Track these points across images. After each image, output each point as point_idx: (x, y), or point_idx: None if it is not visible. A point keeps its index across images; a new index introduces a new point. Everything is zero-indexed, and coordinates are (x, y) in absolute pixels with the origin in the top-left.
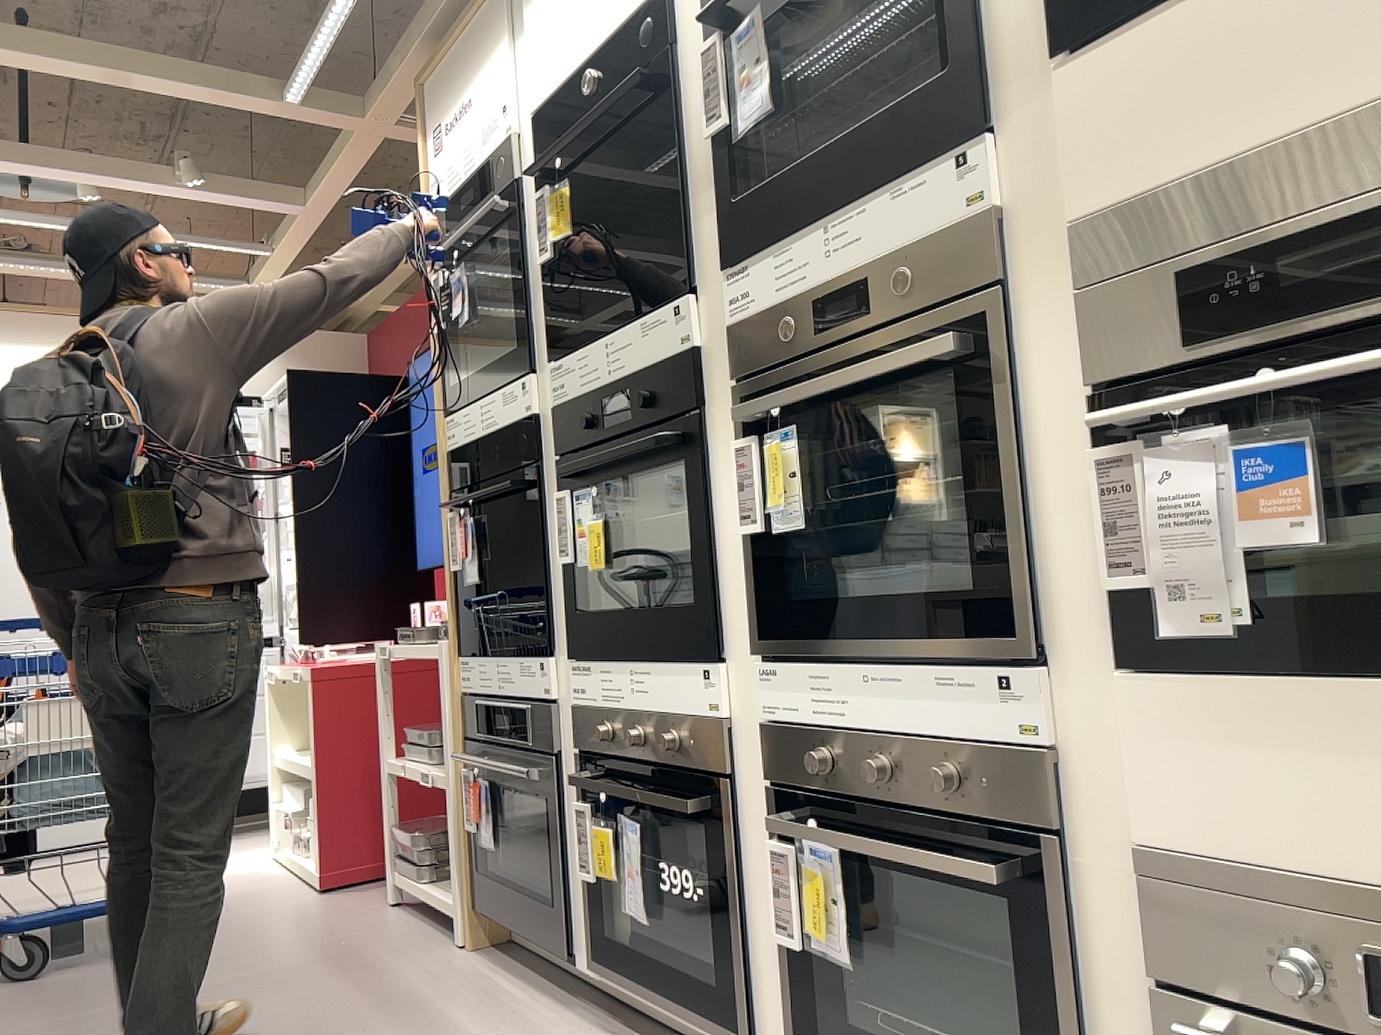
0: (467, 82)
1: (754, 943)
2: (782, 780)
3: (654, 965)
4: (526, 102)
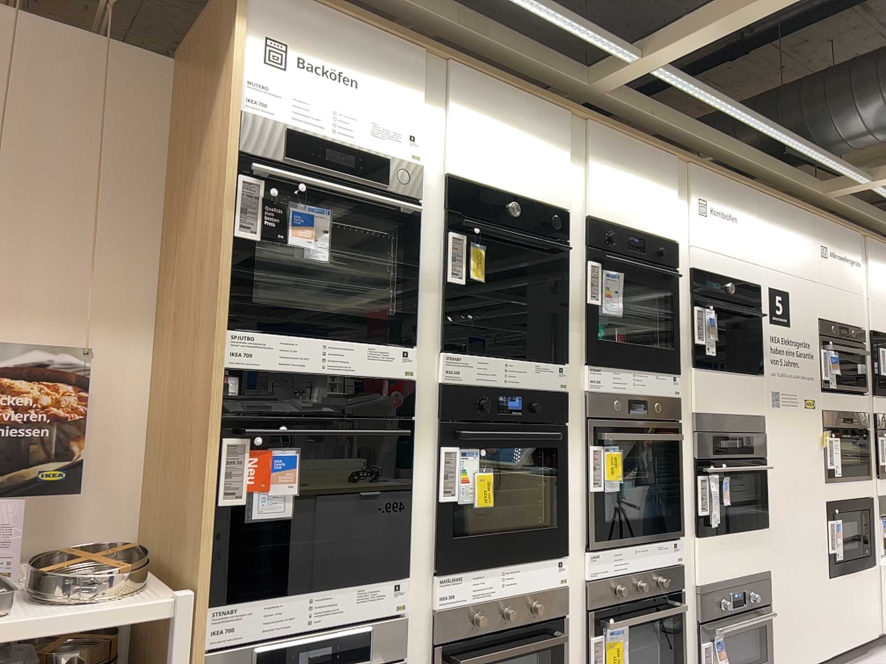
0: (357, 64)
1: None
2: (597, 604)
3: None
4: (435, 154)
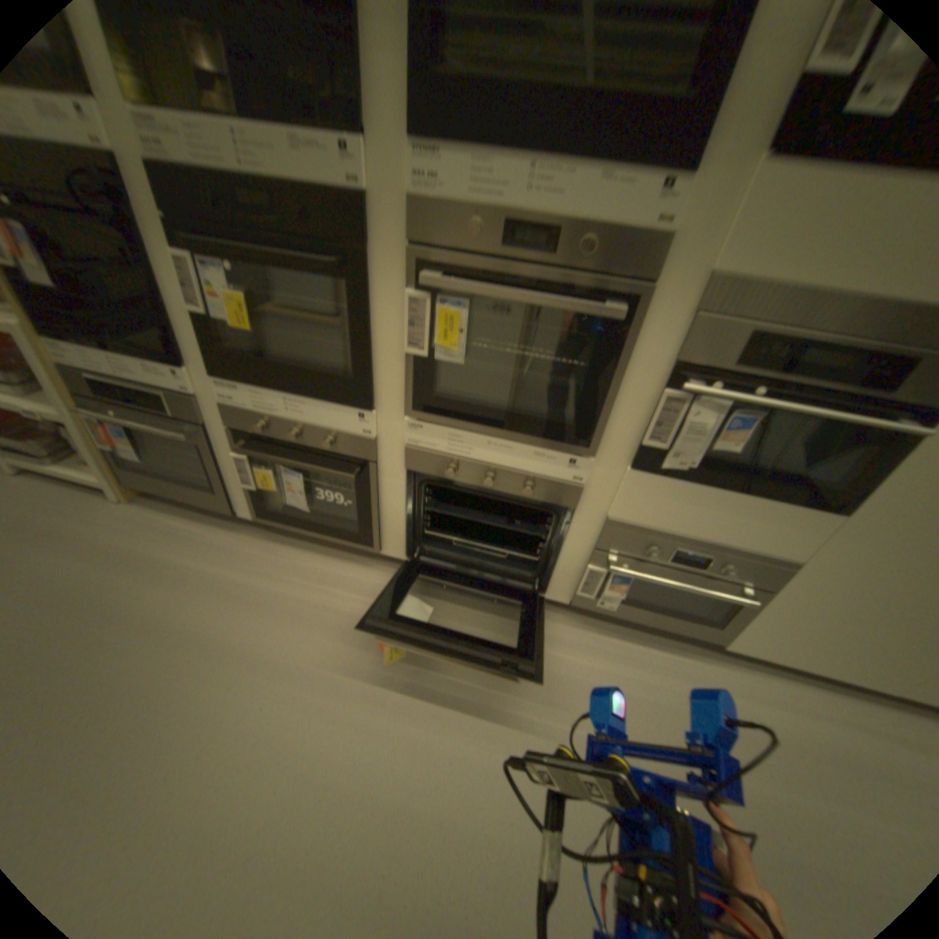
0: None
1: (383, 519)
2: (418, 469)
3: (309, 522)
4: None
